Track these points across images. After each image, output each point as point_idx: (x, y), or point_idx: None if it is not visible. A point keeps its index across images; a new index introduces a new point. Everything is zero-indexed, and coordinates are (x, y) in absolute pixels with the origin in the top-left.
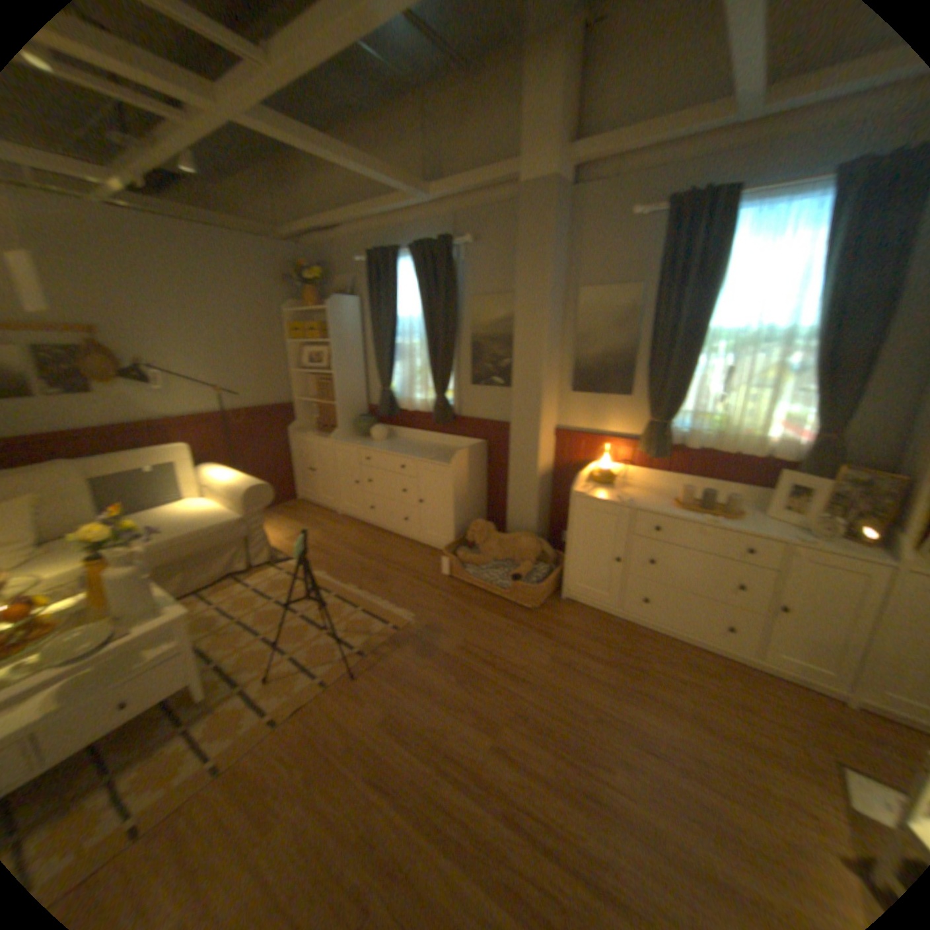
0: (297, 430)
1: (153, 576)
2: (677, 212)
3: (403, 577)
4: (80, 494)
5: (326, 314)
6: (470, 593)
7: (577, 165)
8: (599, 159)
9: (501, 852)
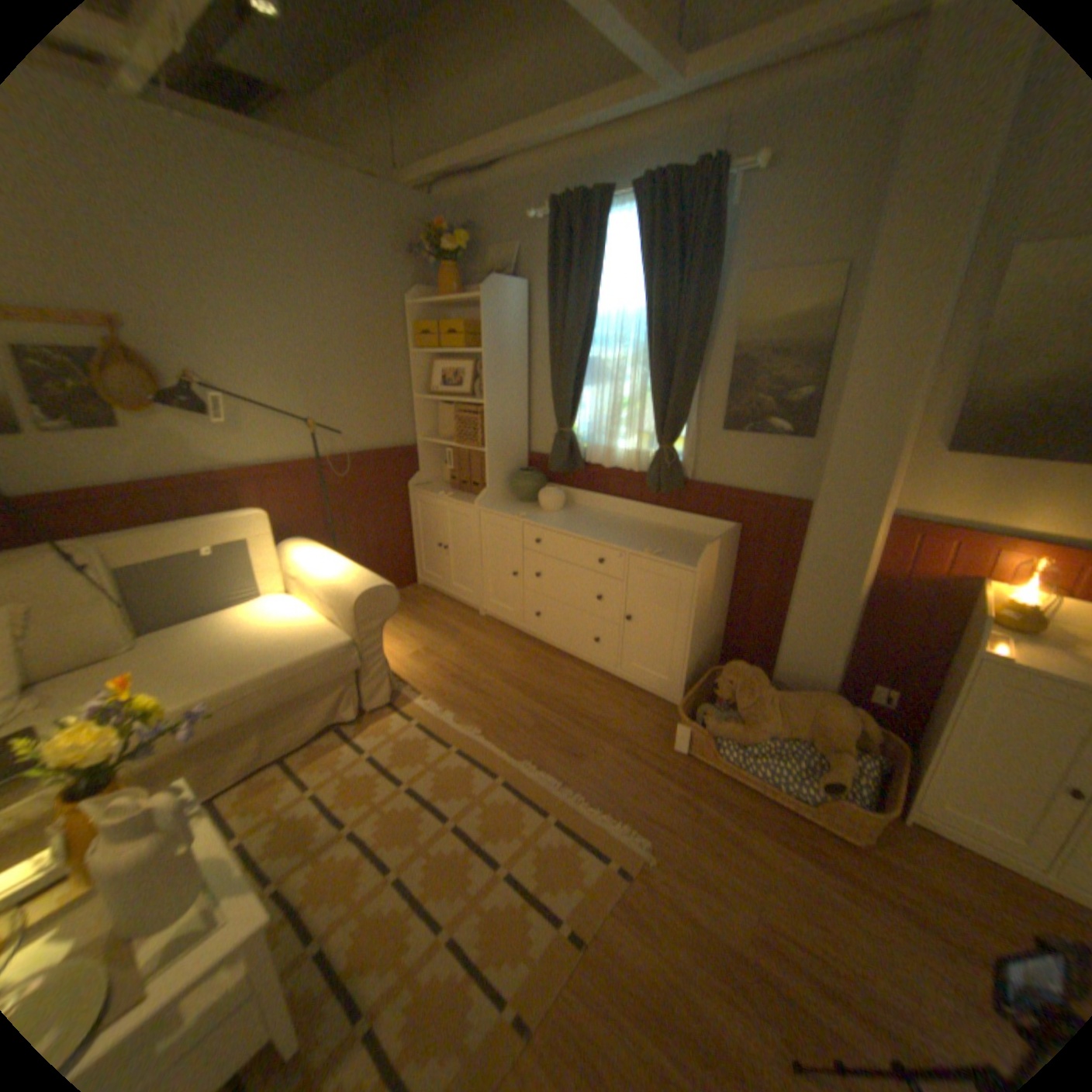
0: (424, 483)
1: (218, 739)
2: None
3: (609, 747)
4: (103, 594)
5: (484, 304)
6: (733, 793)
7: None
8: None
9: None
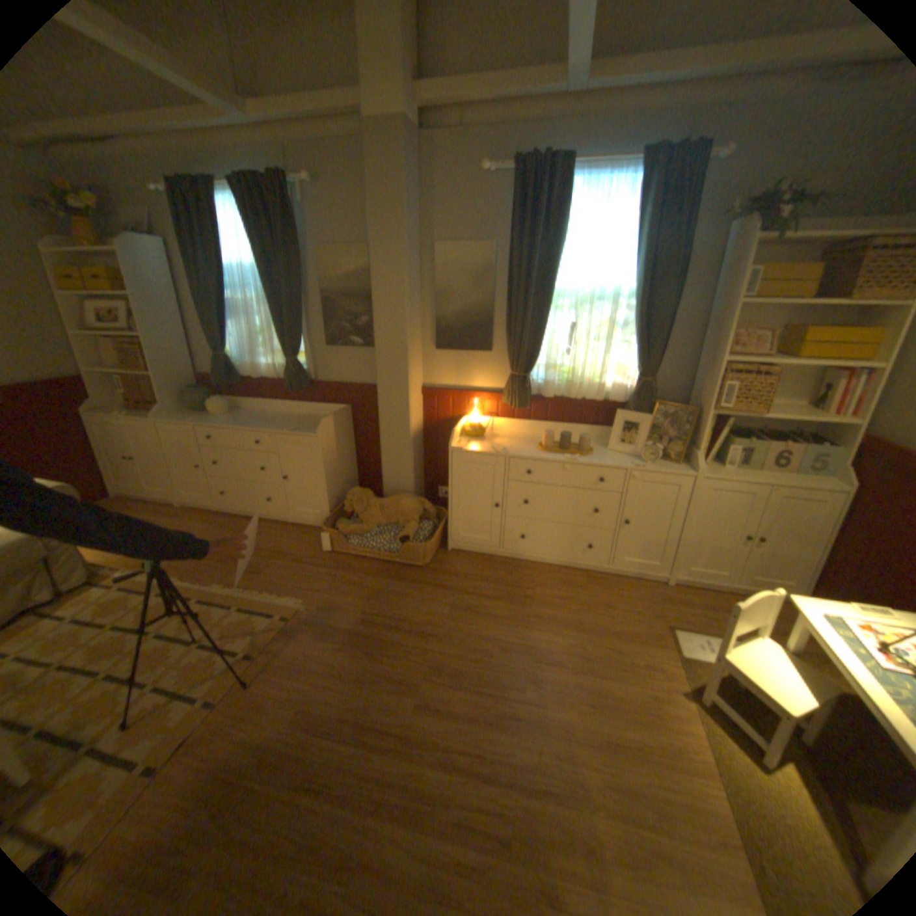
0: (96, 410)
1: None
2: (520, 173)
3: (279, 563)
4: None
5: (120, 258)
6: (358, 564)
7: (421, 108)
8: (444, 106)
9: (446, 796)
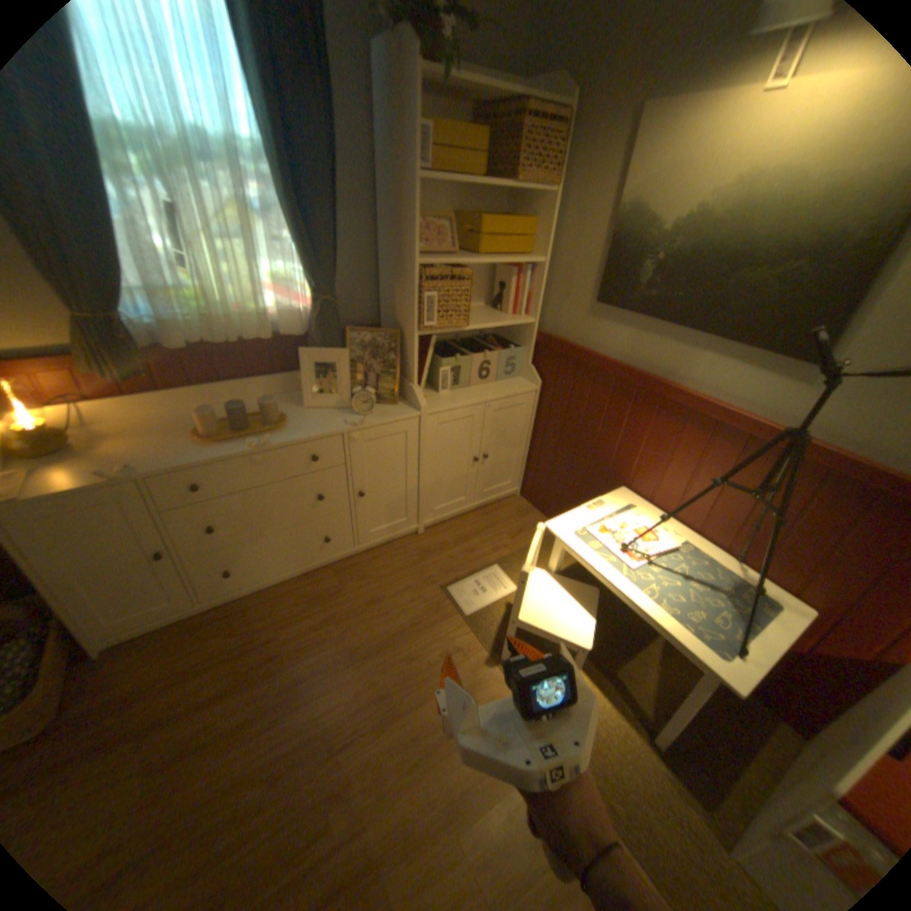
0: None
1: None
2: None
3: None
4: None
5: None
6: None
7: None
8: None
9: None
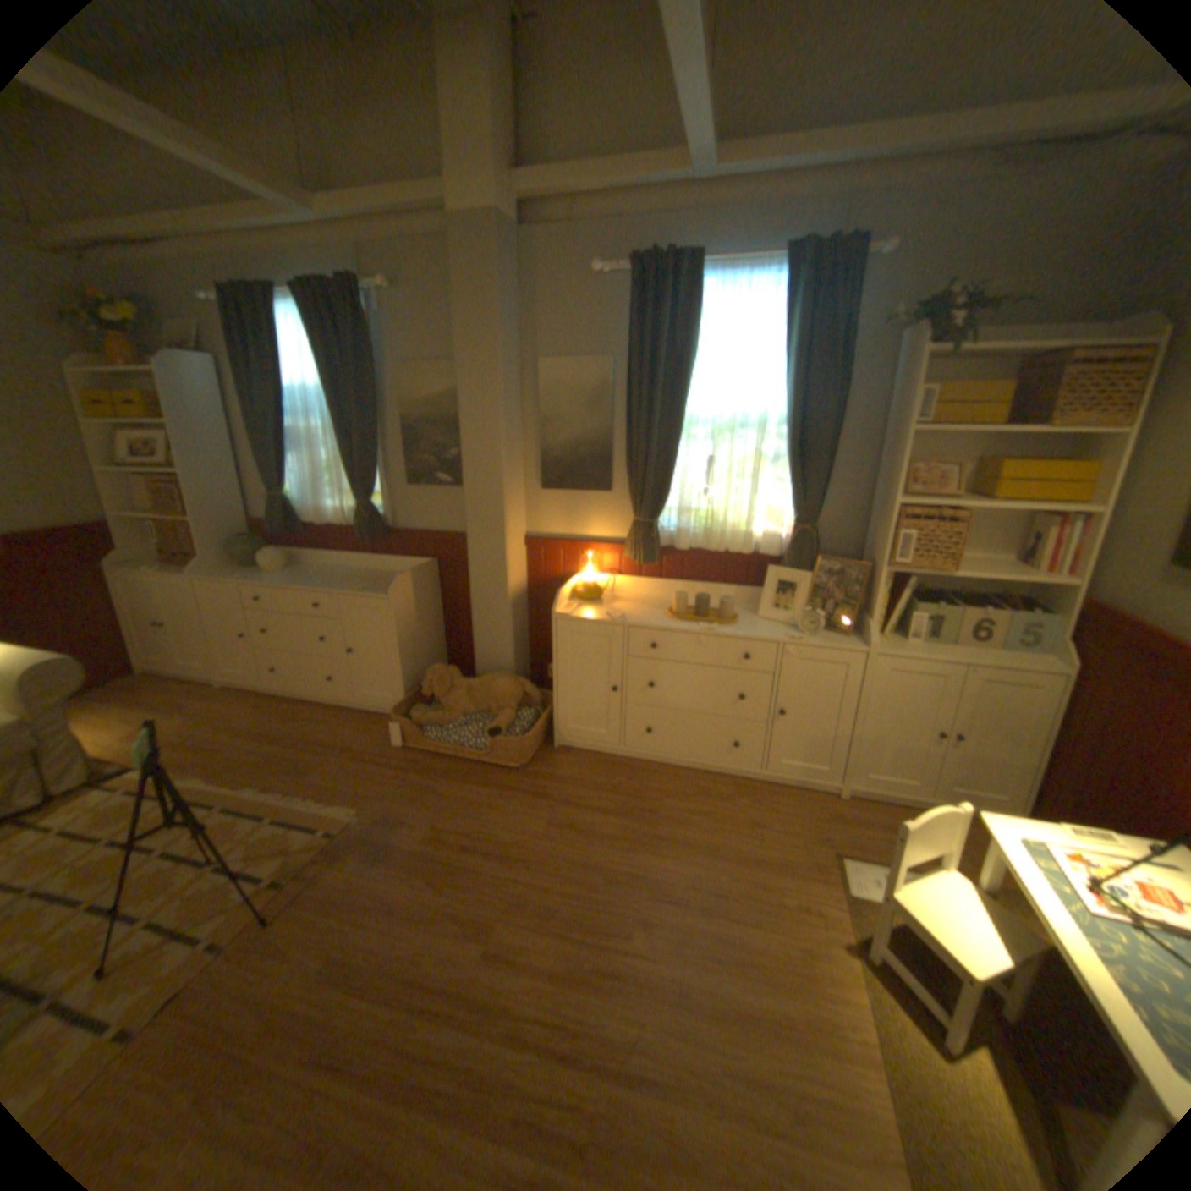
0: (122, 565)
1: None
2: (641, 274)
3: (334, 762)
4: None
5: (156, 380)
6: (435, 764)
7: (519, 200)
8: (546, 197)
9: (508, 1081)
